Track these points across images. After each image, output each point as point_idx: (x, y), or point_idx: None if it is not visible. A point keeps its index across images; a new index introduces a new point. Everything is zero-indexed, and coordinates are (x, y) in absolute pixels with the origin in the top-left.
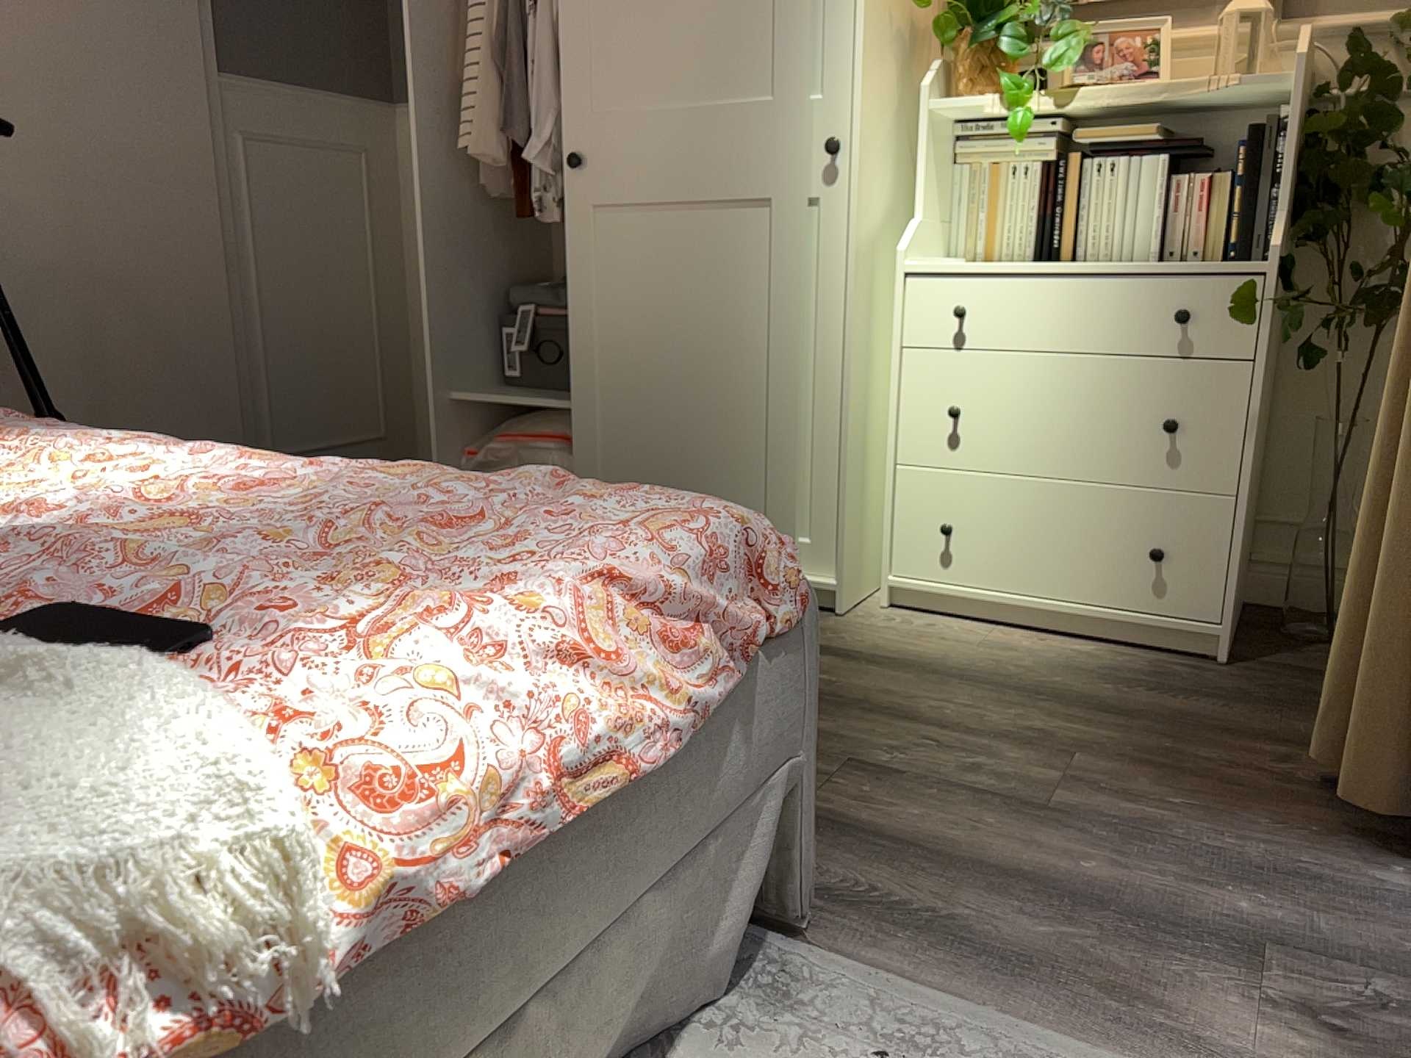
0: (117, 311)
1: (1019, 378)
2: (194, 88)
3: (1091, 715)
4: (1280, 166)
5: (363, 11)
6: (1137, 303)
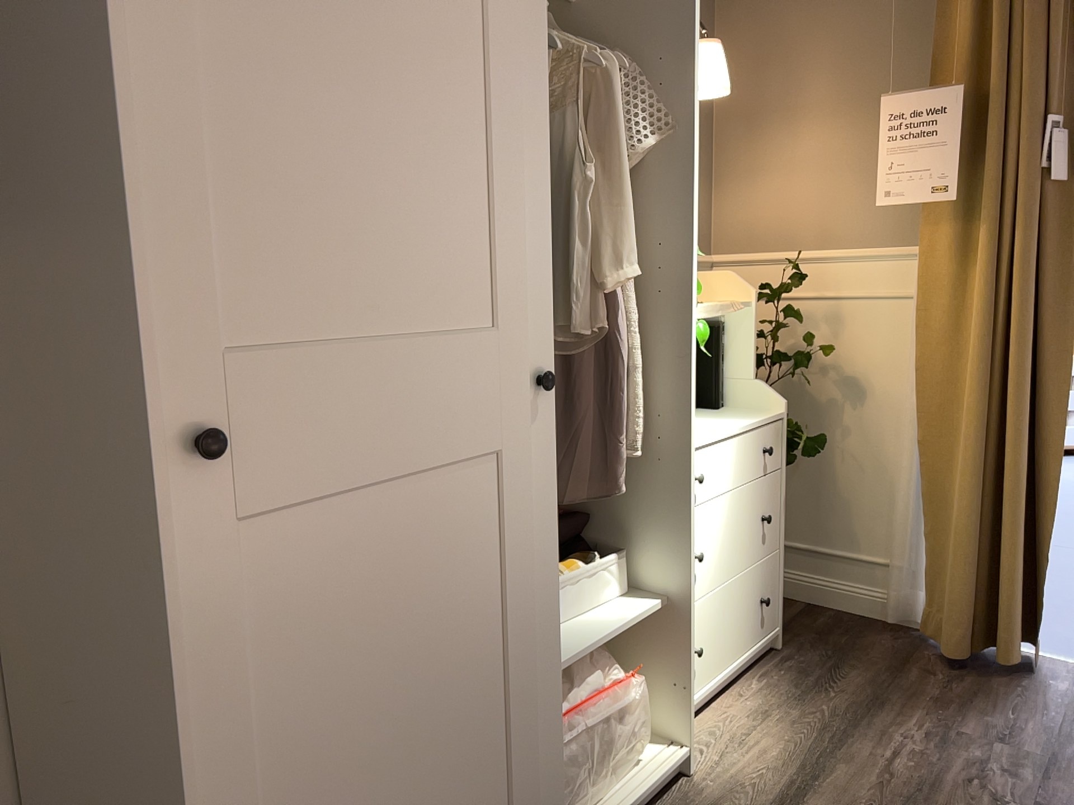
0: None
1: (718, 516)
2: None
3: (882, 711)
4: (725, 351)
5: None
6: (754, 447)
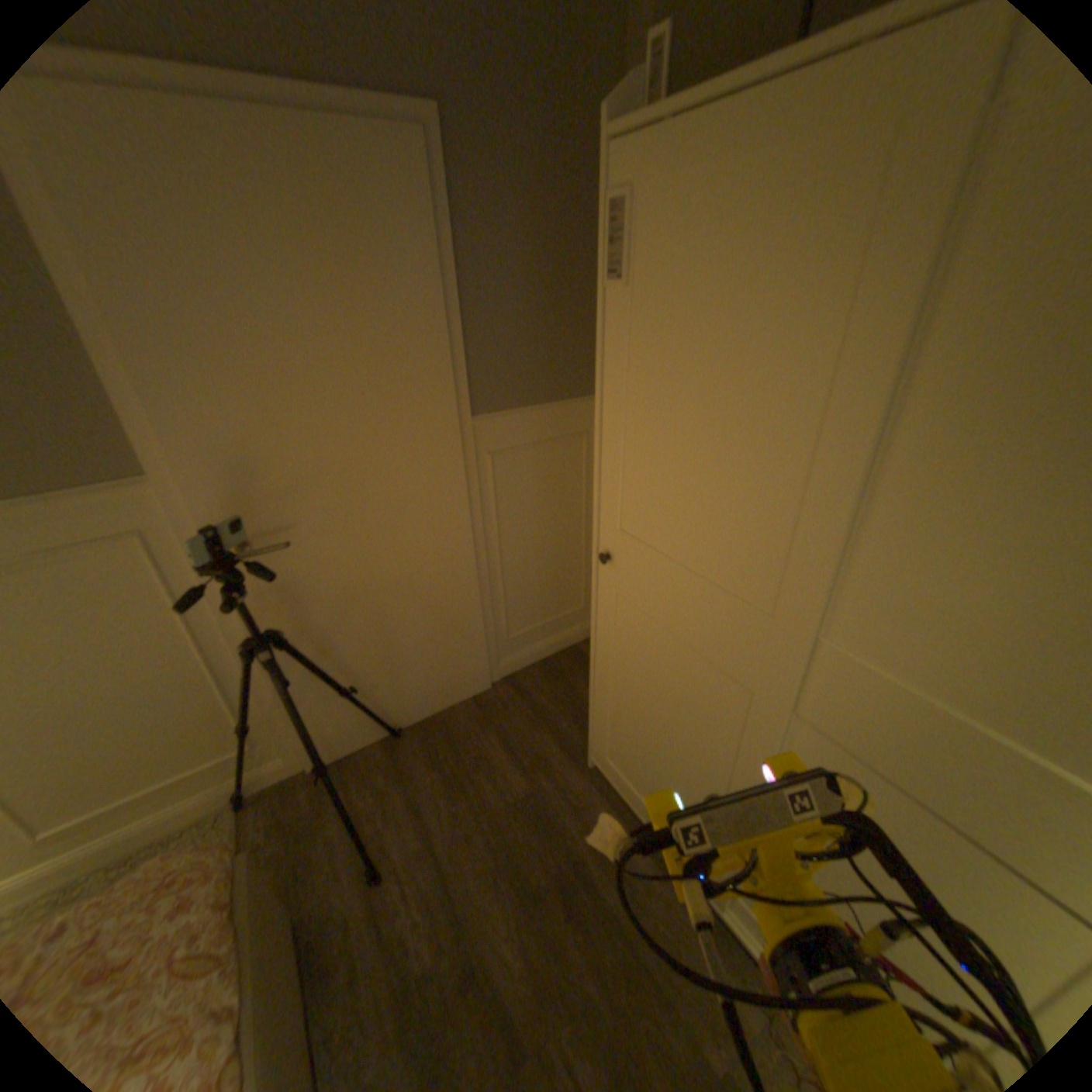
0: (396, 599)
1: None
2: (448, 438)
3: None
4: None
5: (592, 325)
6: None
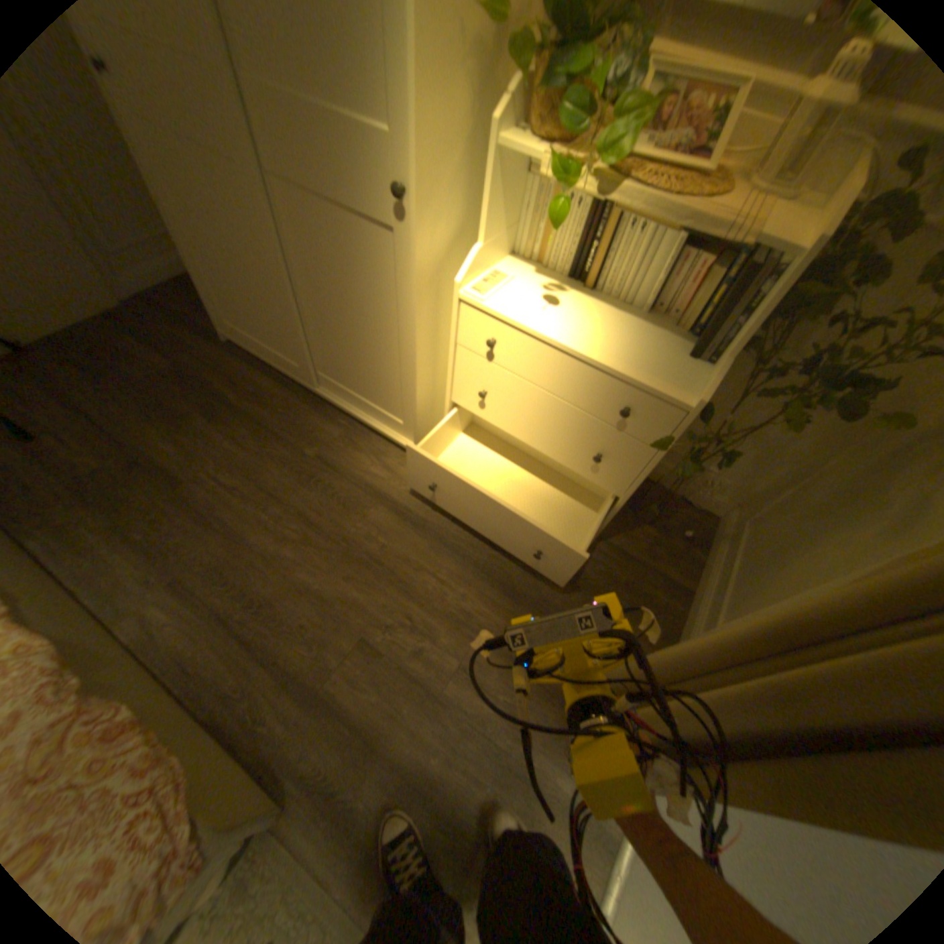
0: None
1: (521, 392)
2: None
3: (501, 591)
4: (757, 300)
5: None
6: (602, 387)
